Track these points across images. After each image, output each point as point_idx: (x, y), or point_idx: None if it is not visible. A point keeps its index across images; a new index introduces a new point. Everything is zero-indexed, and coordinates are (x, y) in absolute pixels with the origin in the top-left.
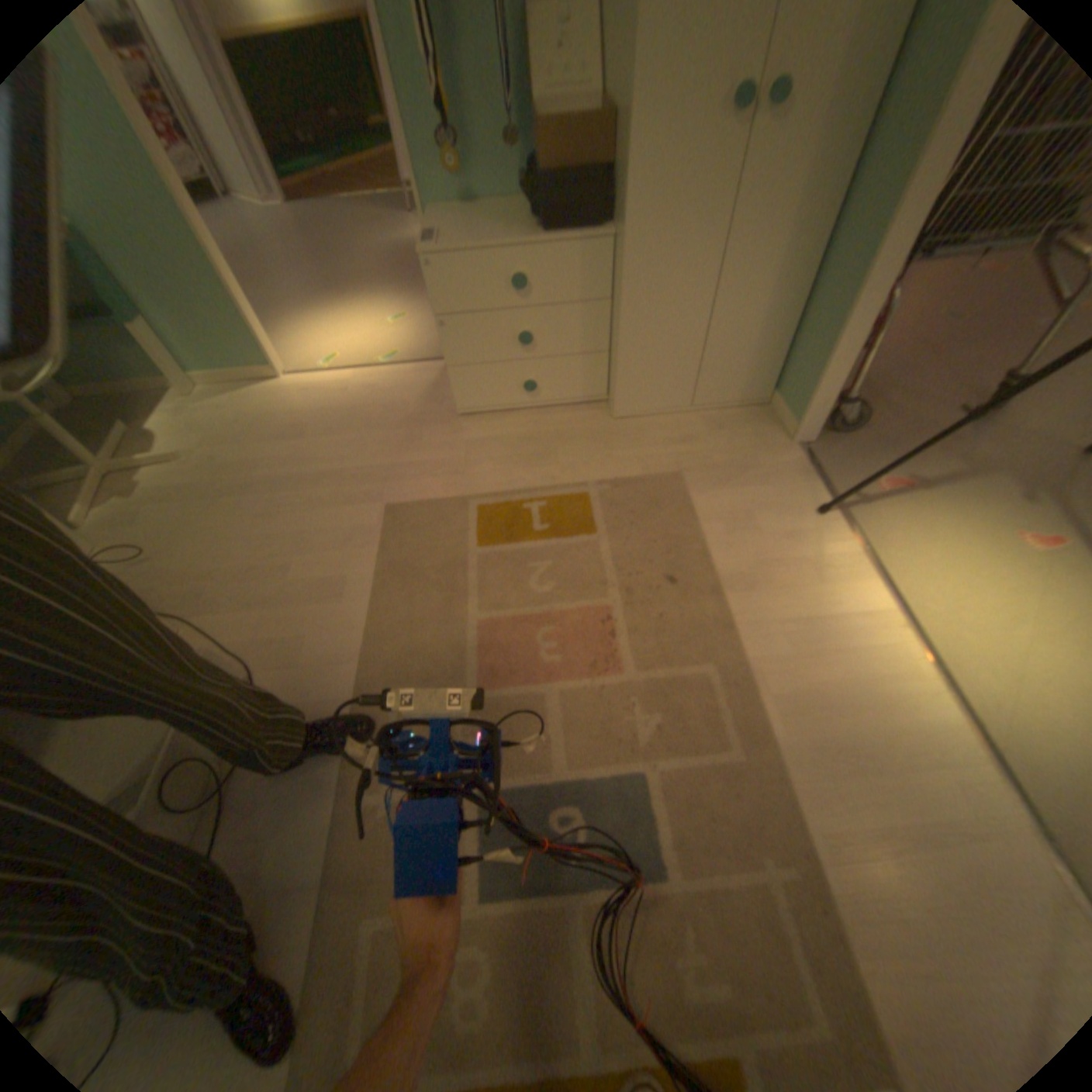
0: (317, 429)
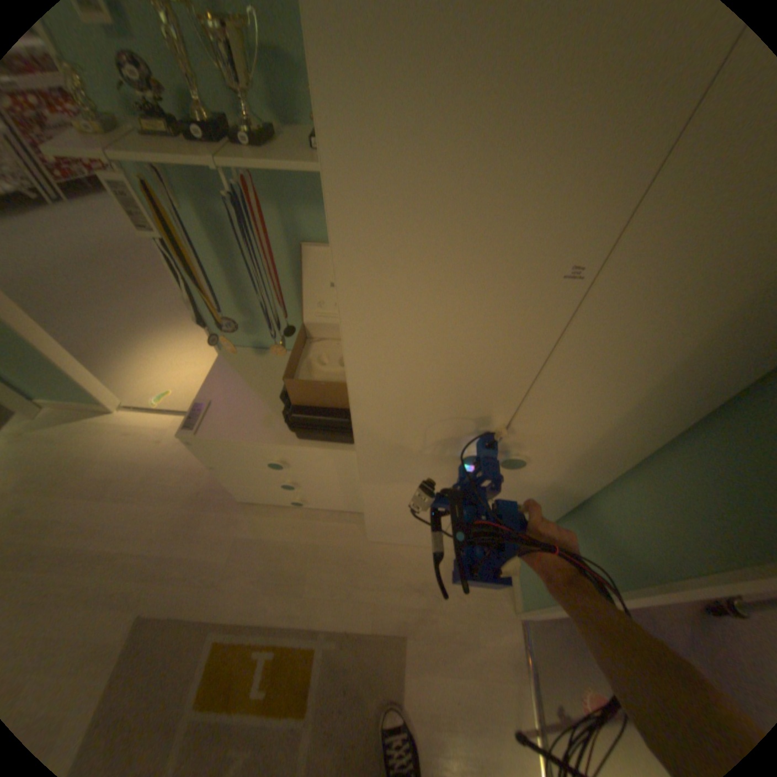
0: (117, 493)
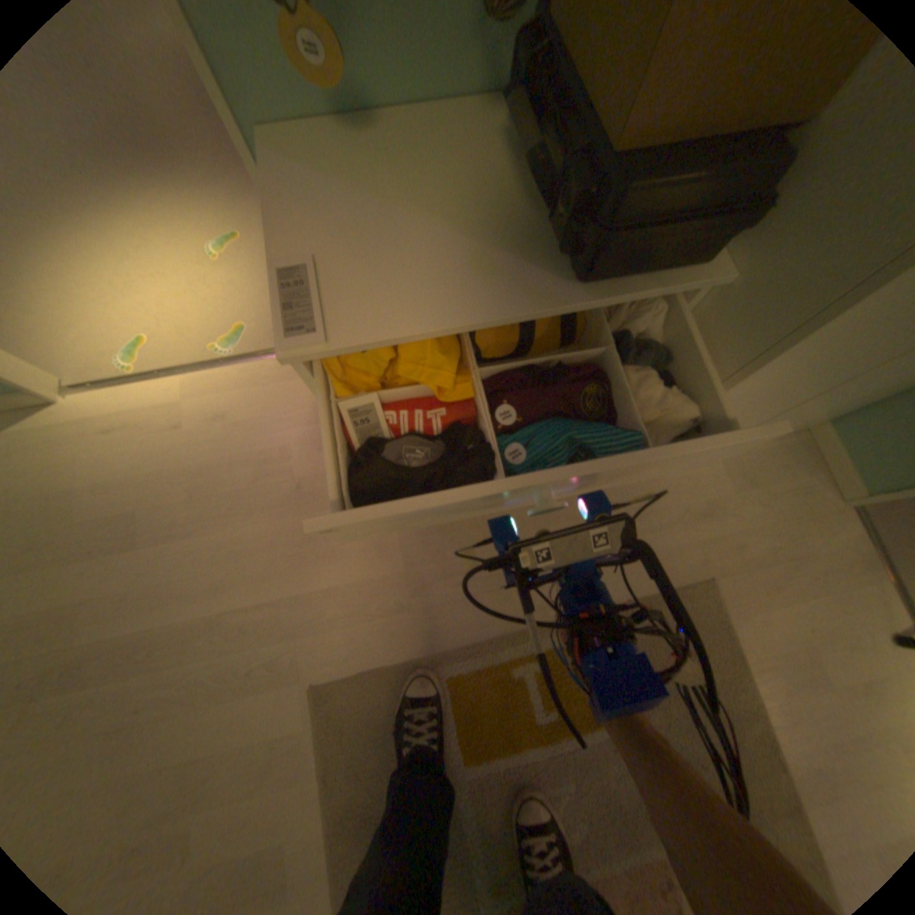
0: (155, 526)
